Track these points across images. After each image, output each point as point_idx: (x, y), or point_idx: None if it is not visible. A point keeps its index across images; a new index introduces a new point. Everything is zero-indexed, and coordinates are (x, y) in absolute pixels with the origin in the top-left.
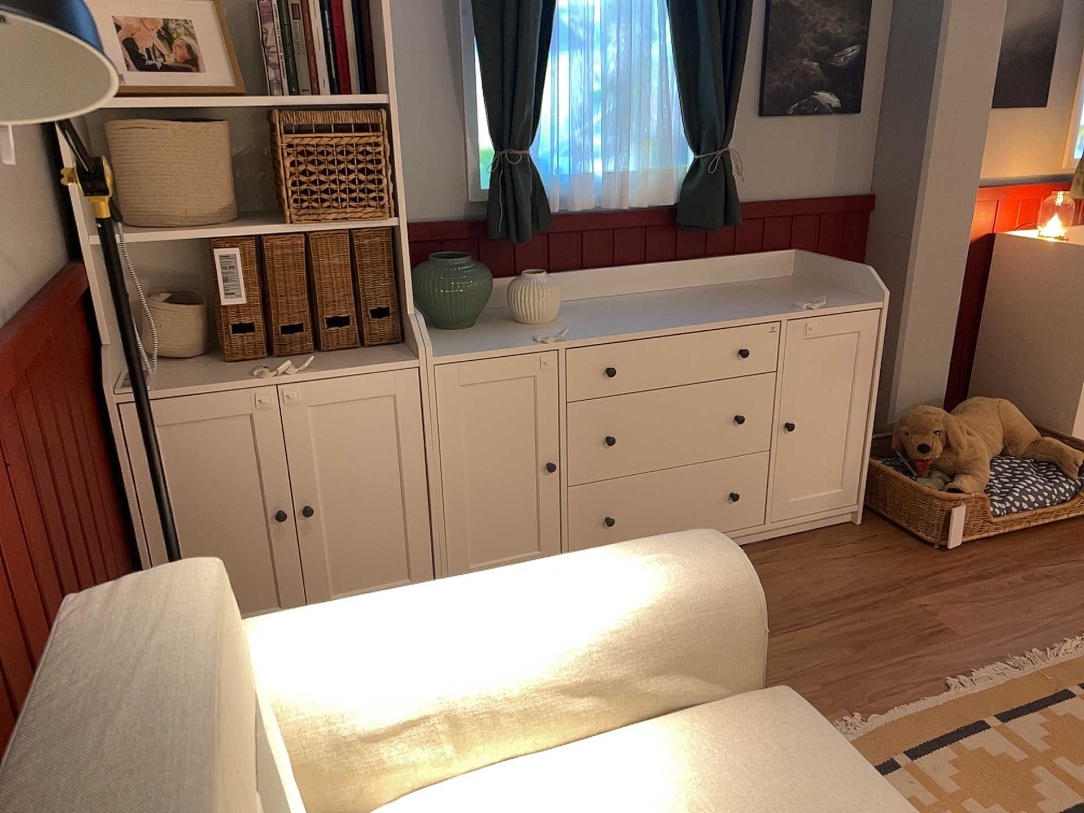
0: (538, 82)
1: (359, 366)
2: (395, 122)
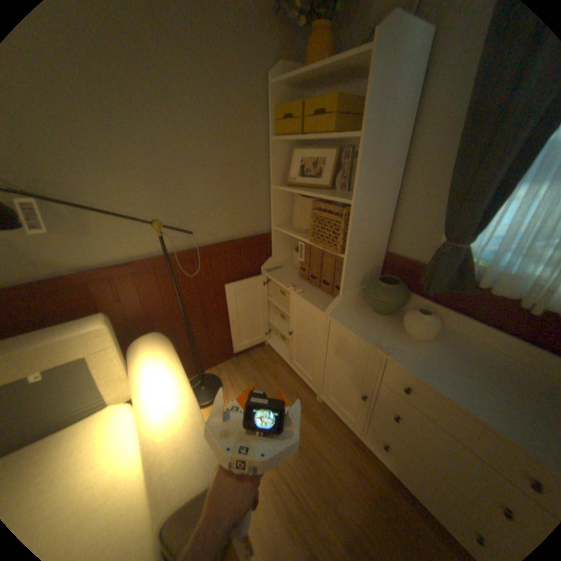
0: (497, 201)
1: (313, 301)
2: (355, 212)
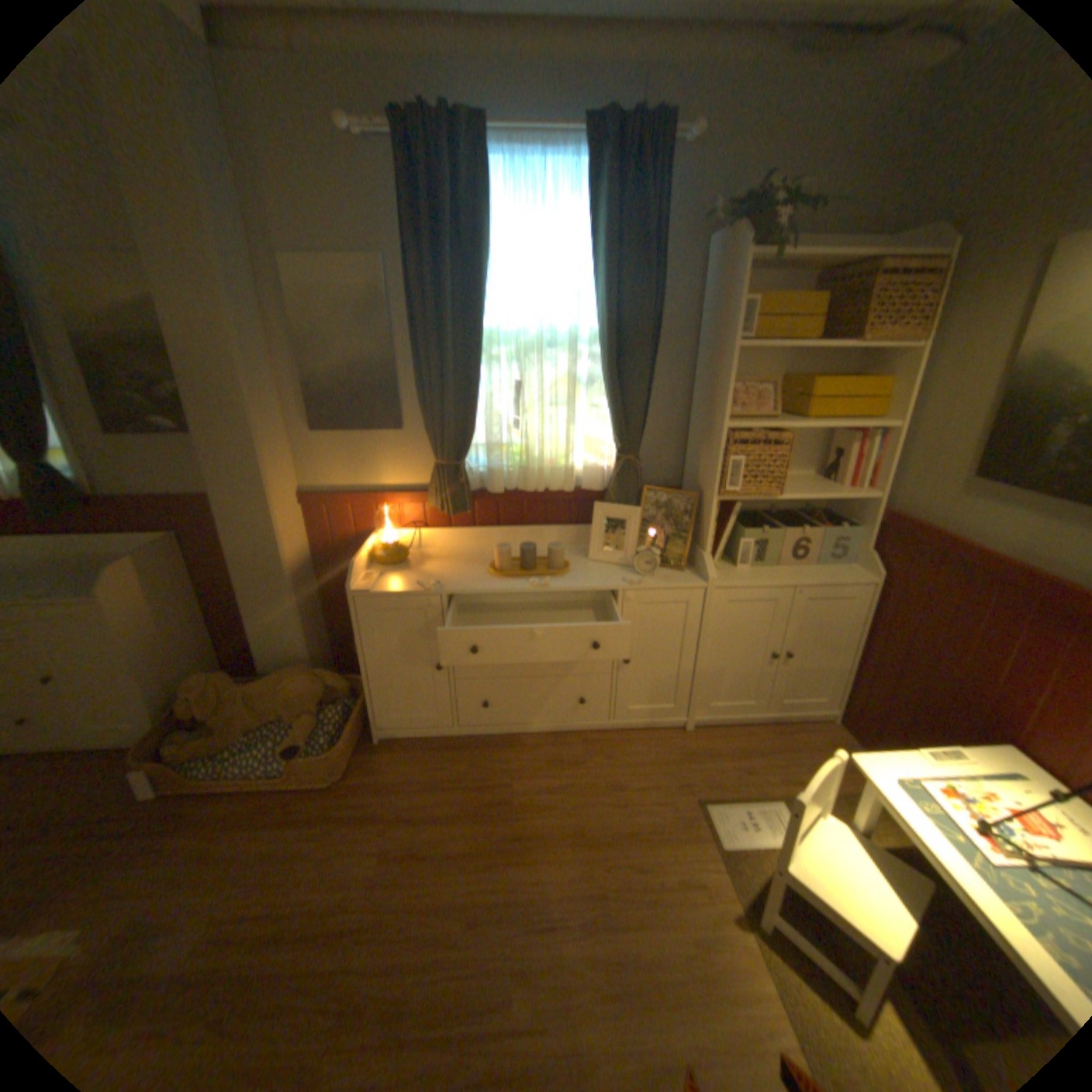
0: None
1: None
2: None
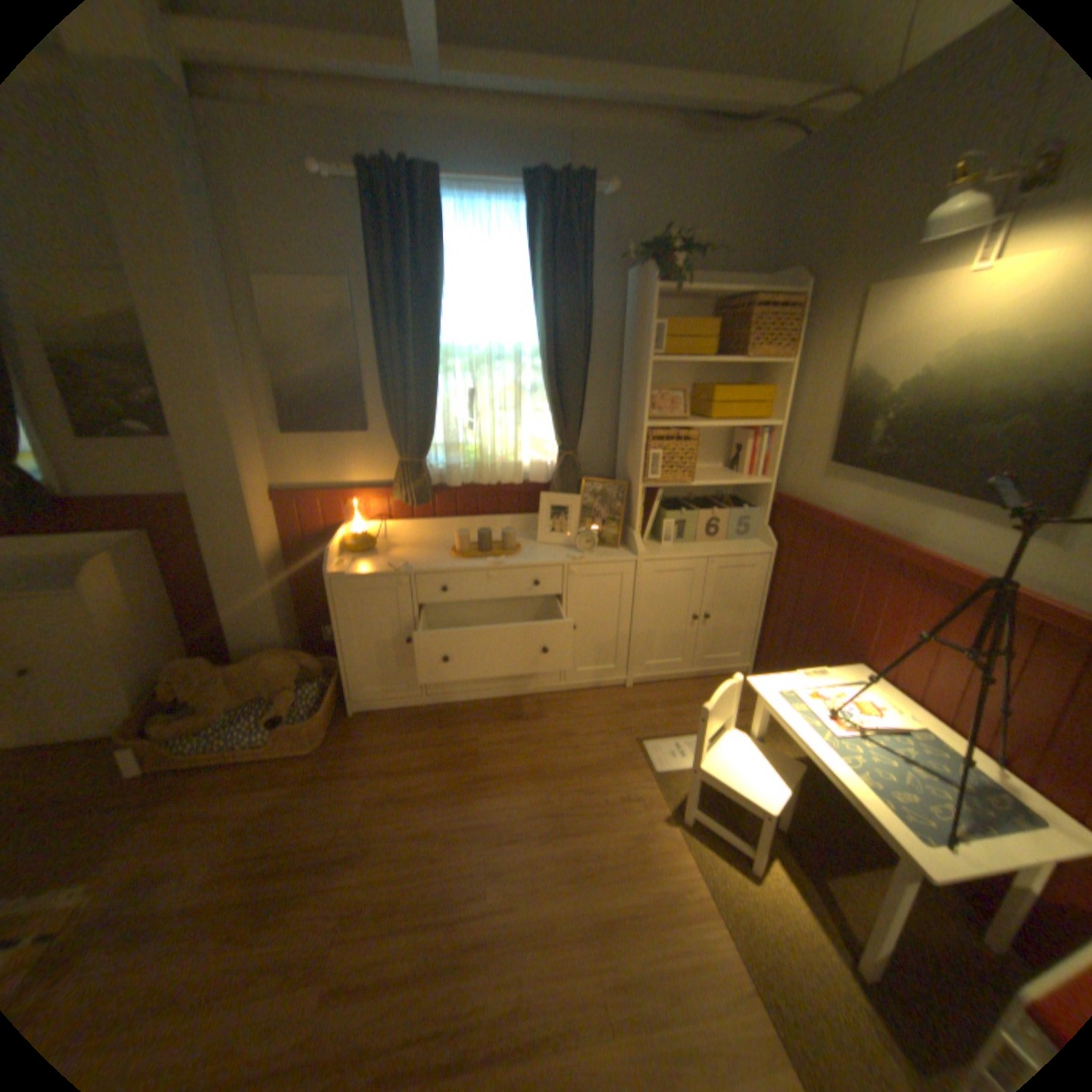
0: None
1: None
2: None
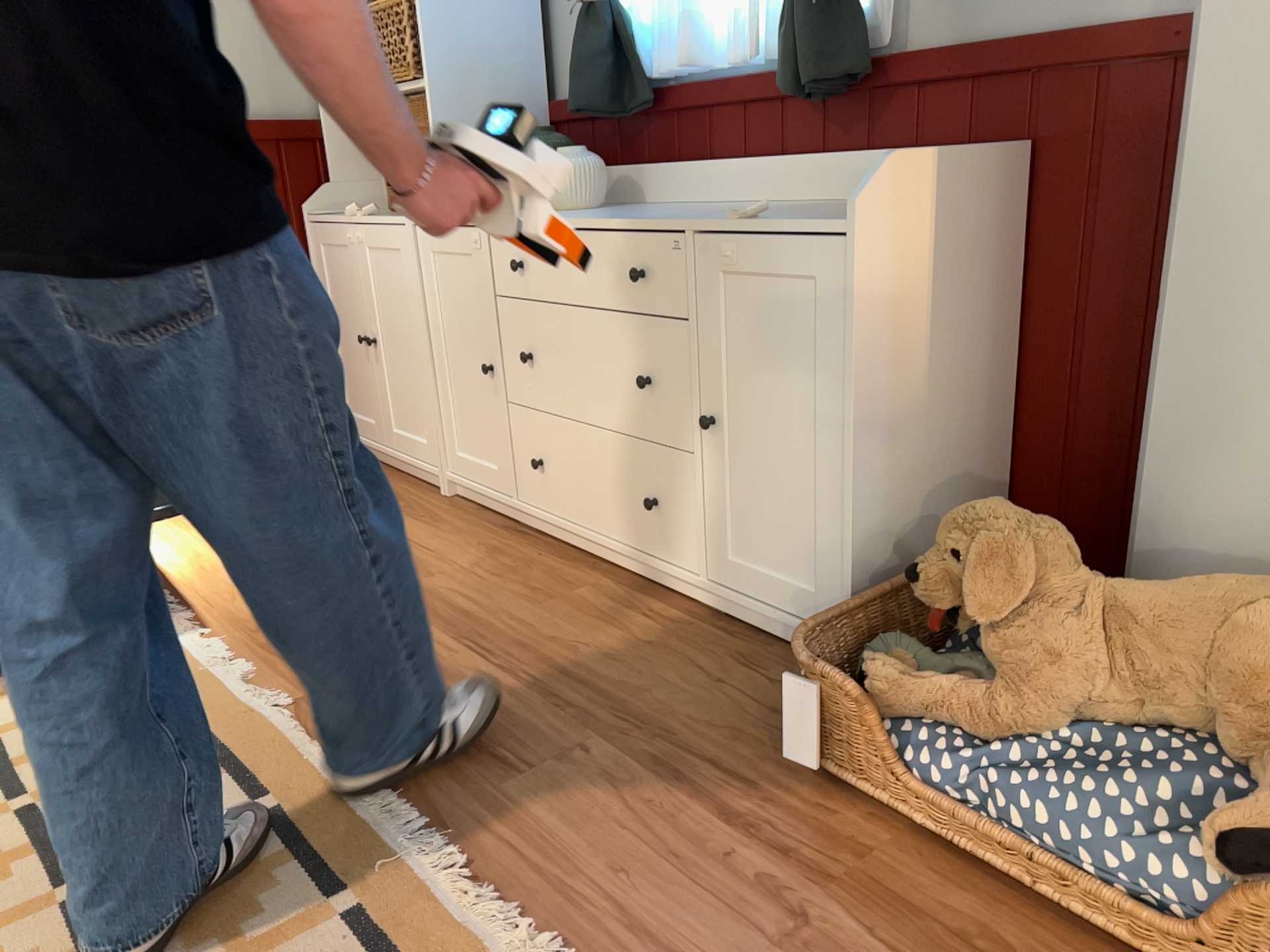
0: None
1: (392, 220)
2: None
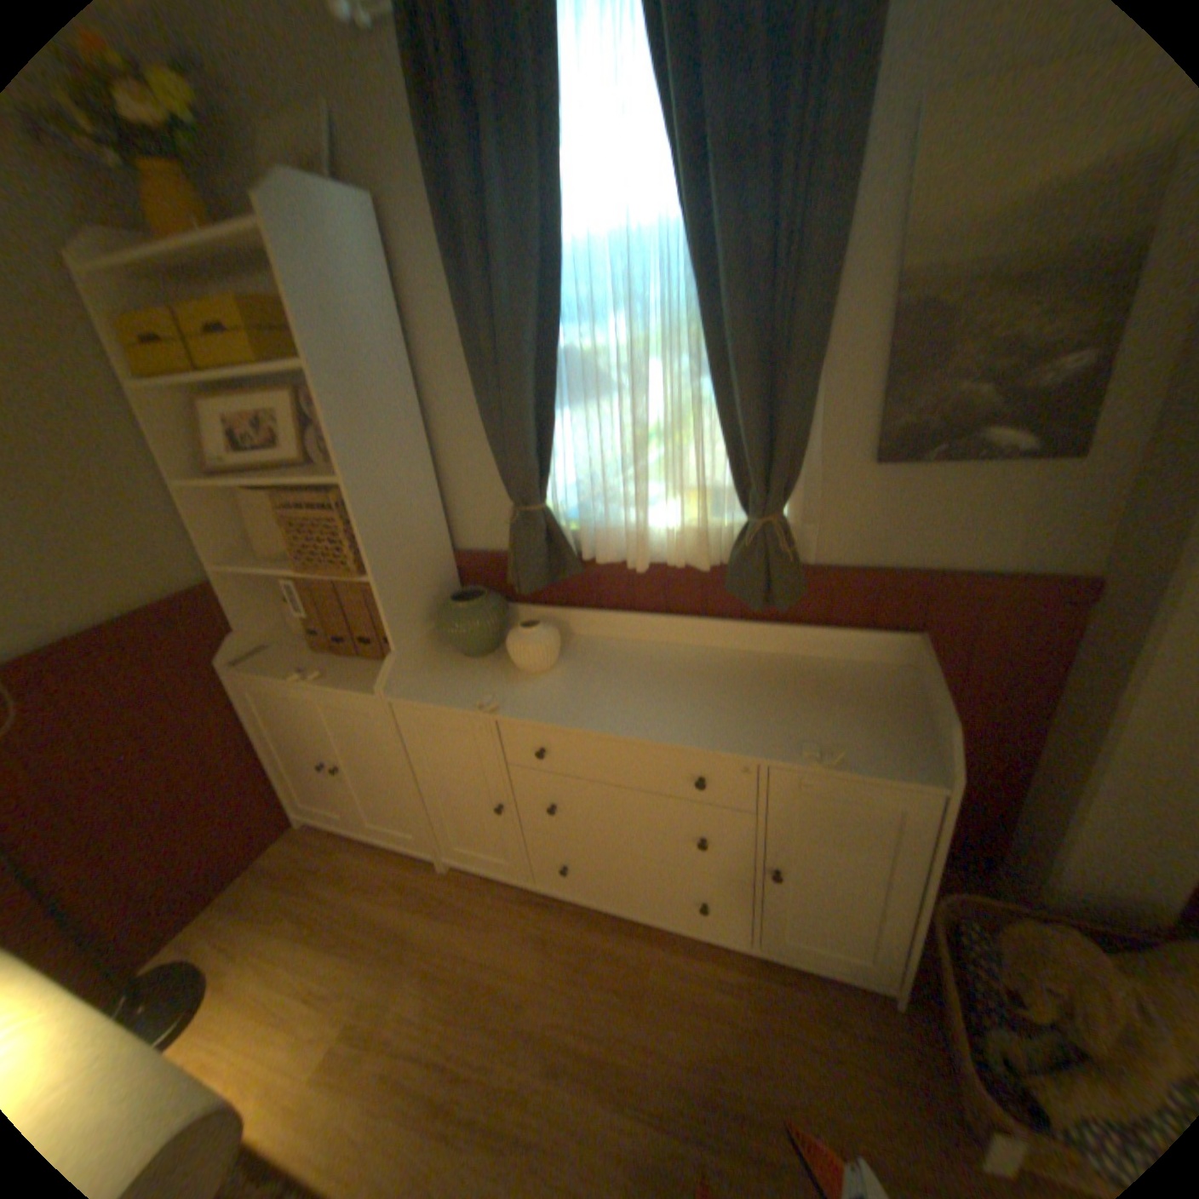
0: (543, 435)
1: (349, 684)
2: (351, 496)
